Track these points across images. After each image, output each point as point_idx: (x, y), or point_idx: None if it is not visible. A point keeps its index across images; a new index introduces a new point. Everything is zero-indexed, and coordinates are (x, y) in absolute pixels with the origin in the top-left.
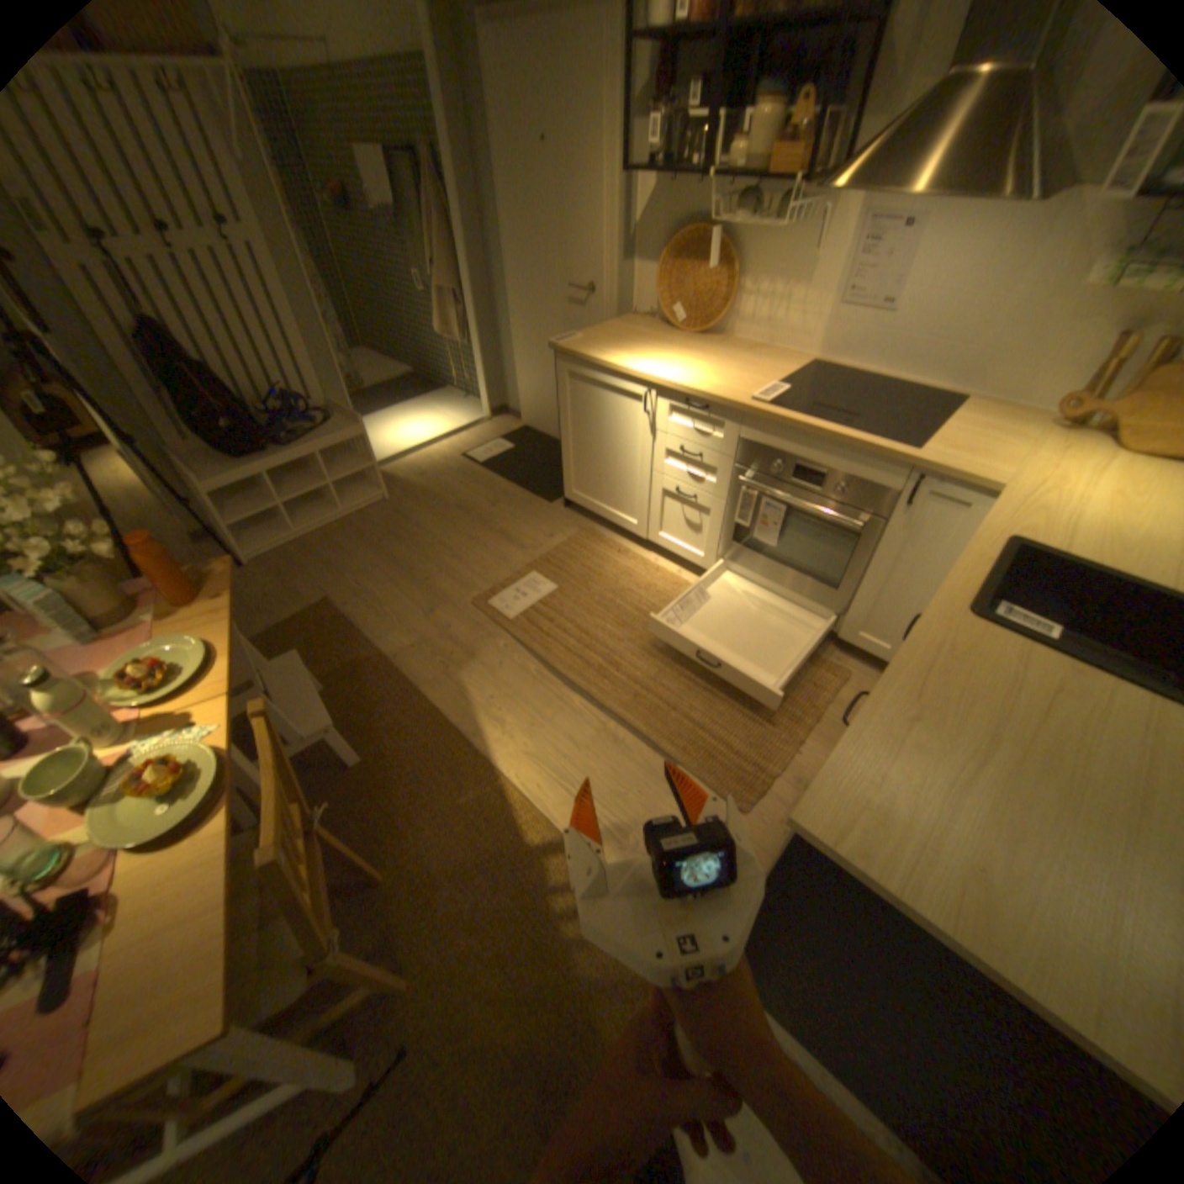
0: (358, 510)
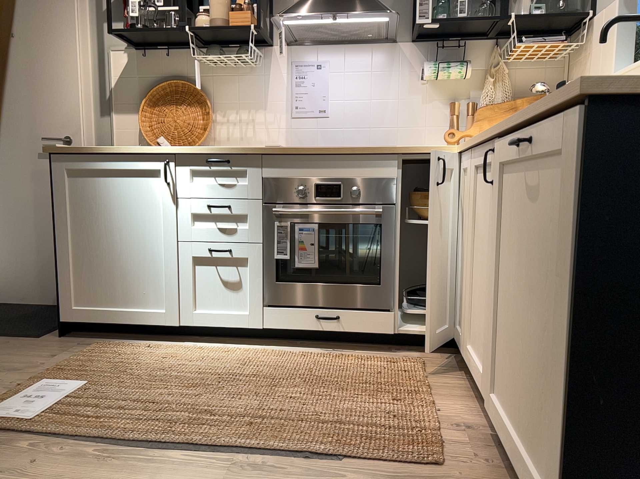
0: None
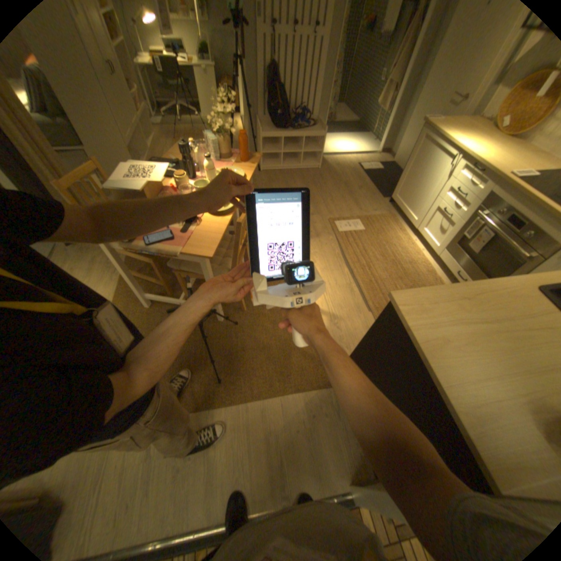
0: (306, 169)
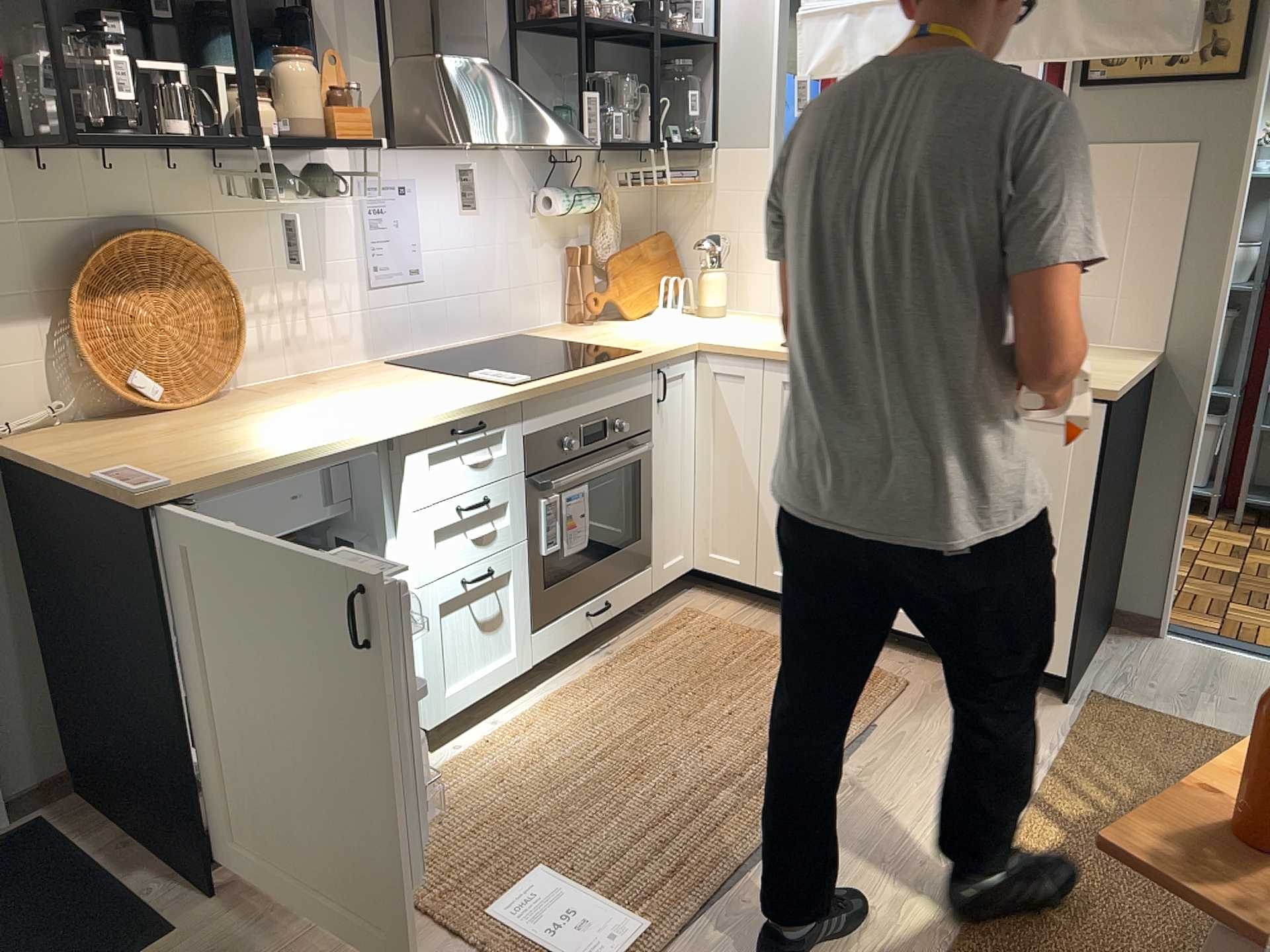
0: None
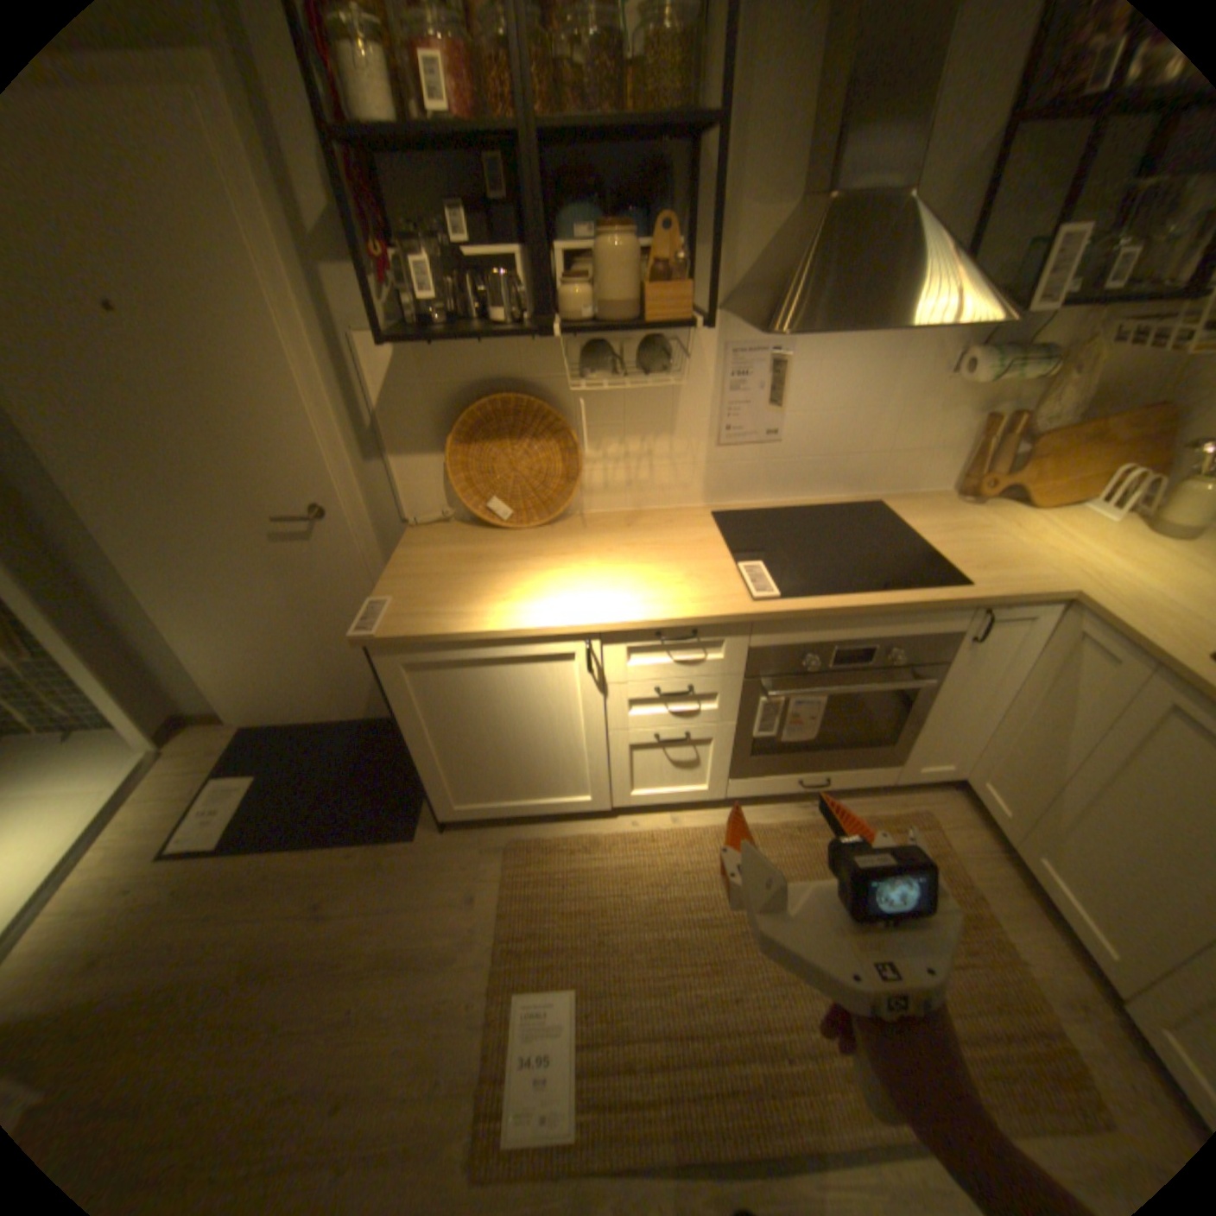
0: None
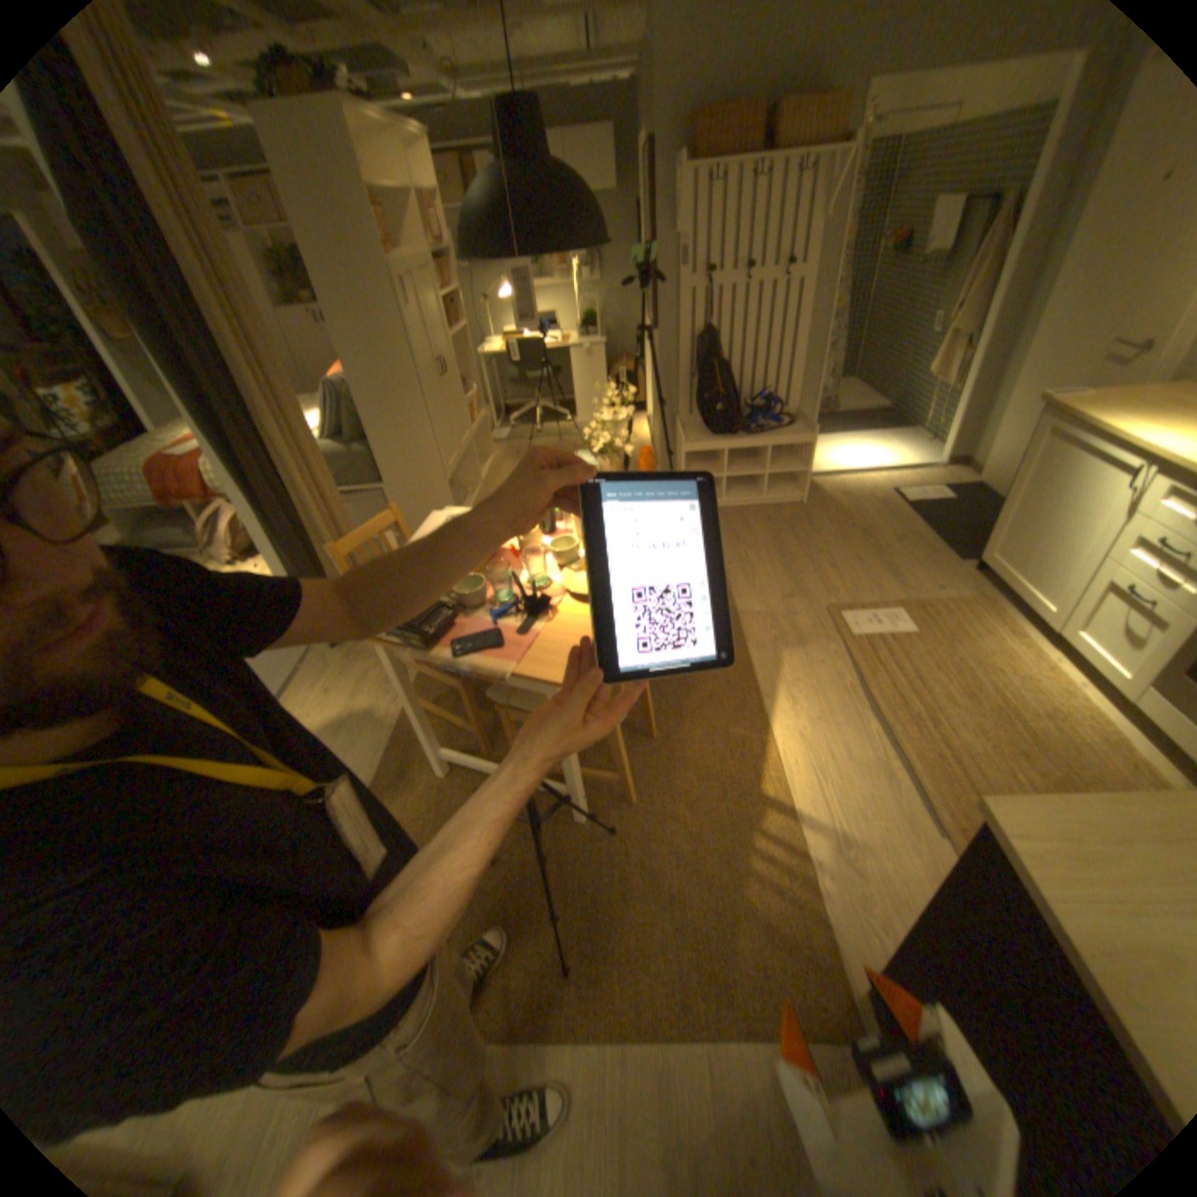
0: (775, 504)
